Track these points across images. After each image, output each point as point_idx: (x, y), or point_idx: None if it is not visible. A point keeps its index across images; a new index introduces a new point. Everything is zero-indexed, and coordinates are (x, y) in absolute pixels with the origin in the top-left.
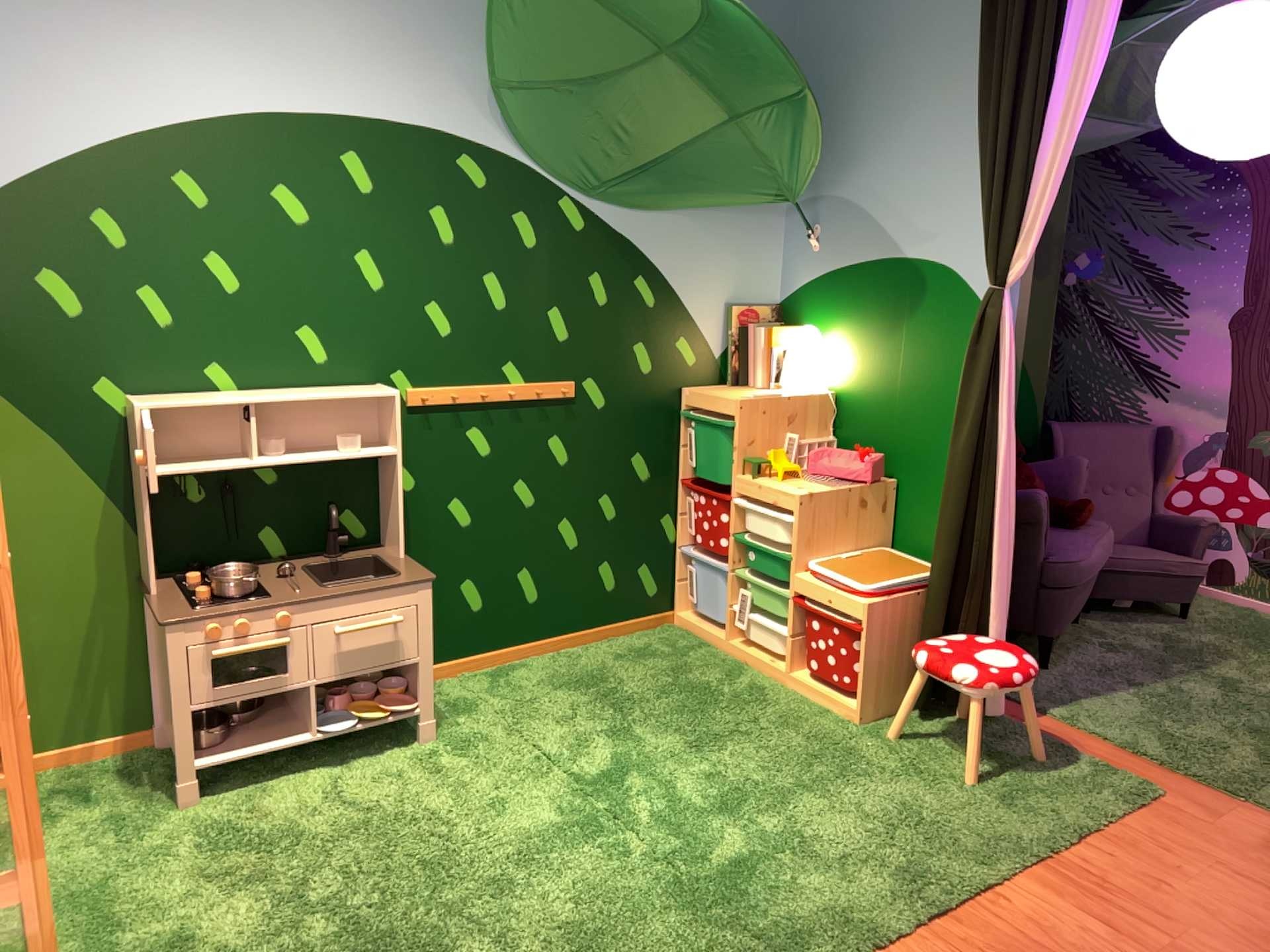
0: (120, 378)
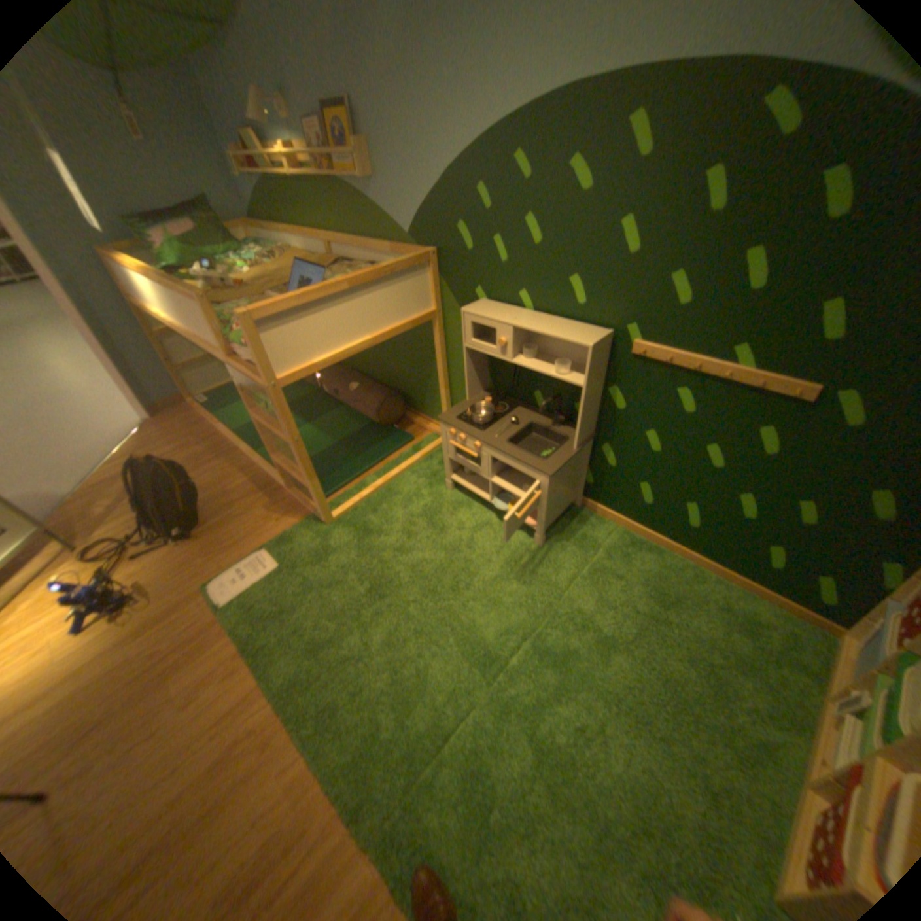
0: (483, 289)
